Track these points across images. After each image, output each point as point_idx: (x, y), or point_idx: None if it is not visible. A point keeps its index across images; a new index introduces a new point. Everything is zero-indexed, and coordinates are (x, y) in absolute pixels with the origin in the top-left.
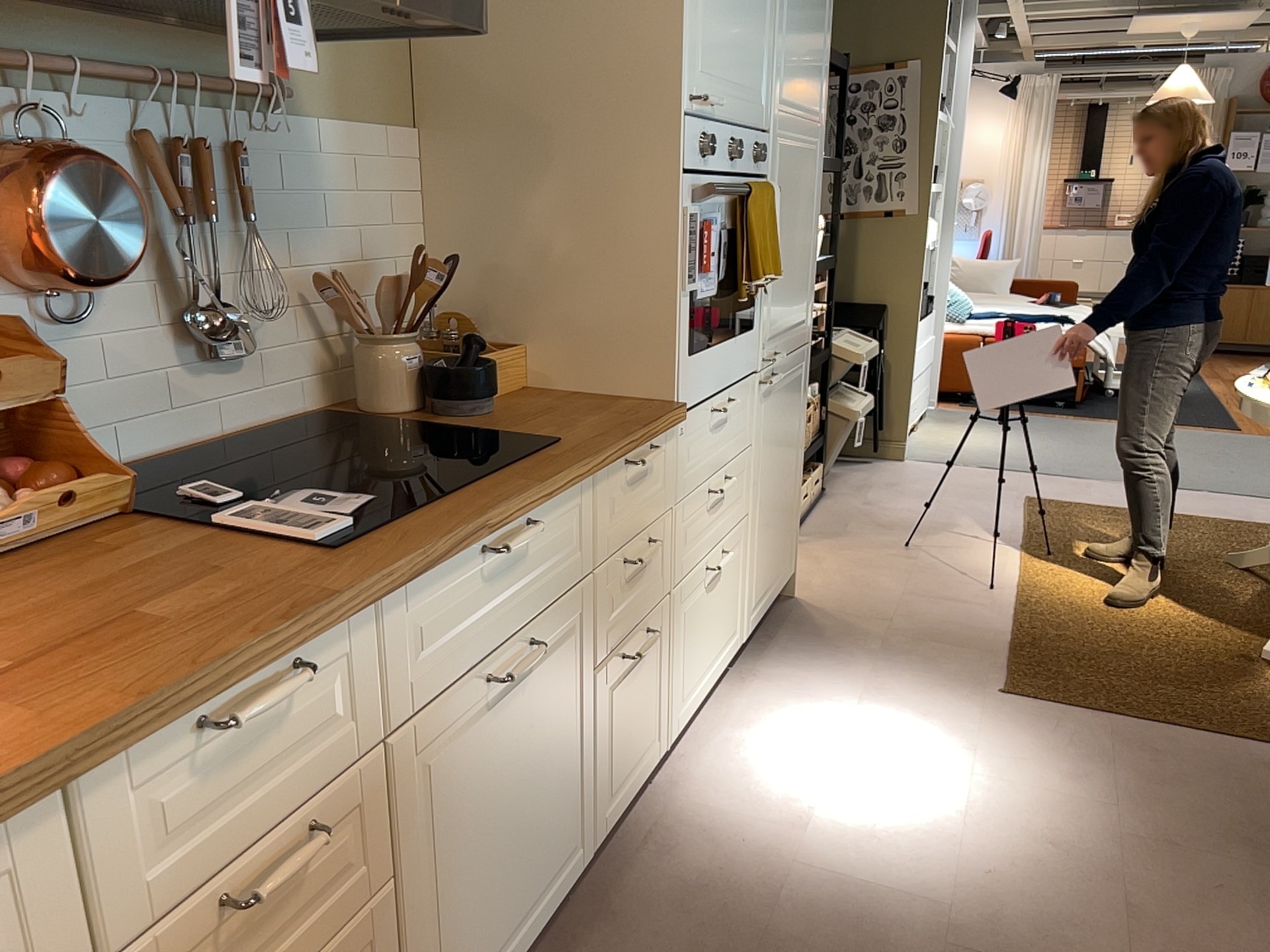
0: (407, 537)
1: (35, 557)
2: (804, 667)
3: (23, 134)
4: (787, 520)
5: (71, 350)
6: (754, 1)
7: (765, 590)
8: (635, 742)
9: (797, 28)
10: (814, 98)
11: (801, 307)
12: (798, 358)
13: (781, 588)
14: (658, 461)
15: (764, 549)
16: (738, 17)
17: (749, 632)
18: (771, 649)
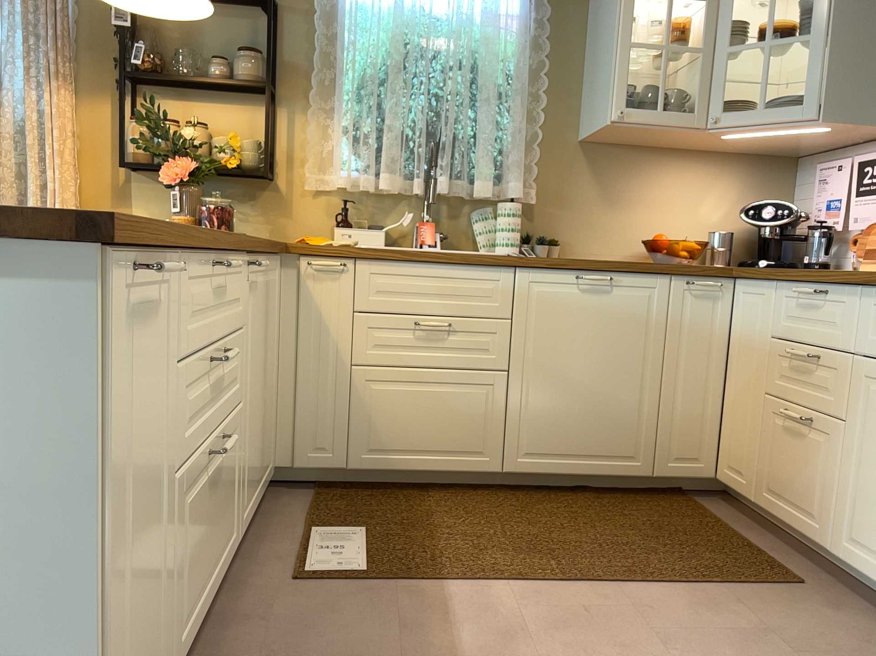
0: None
1: None
2: None
3: None
4: None
5: None
6: None
7: None
8: None
9: None
10: None
11: None
12: None
13: None
14: None
15: None
16: None
17: None
18: None
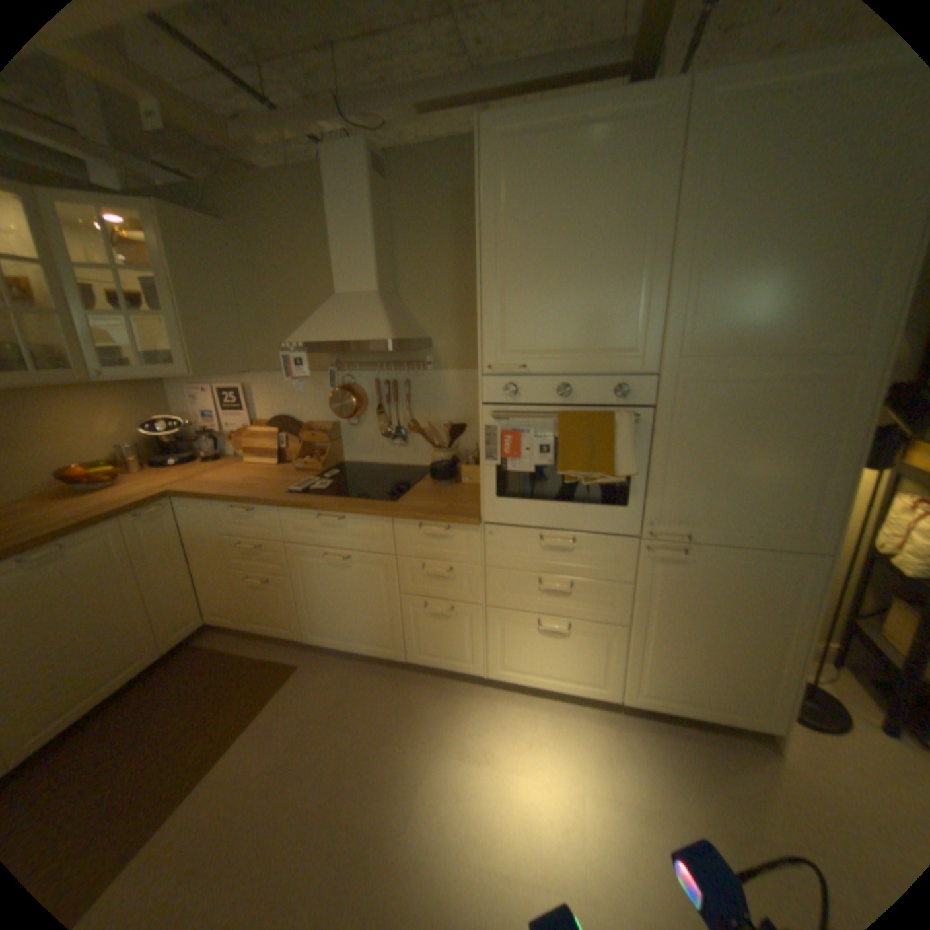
0: (292, 499)
1: (297, 473)
2: (653, 765)
3: (342, 382)
4: (754, 683)
5: (355, 432)
6: (605, 285)
7: (681, 702)
8: (444, 650)
9: (745, 276)
10: (831, 326)
11: (789, 516)
12: (780, 558)
13: (736, 727)
14: (459, 537)
15: (672, 670)
16: (569, 304)
17: (639, 708)
18: (668, 741)
